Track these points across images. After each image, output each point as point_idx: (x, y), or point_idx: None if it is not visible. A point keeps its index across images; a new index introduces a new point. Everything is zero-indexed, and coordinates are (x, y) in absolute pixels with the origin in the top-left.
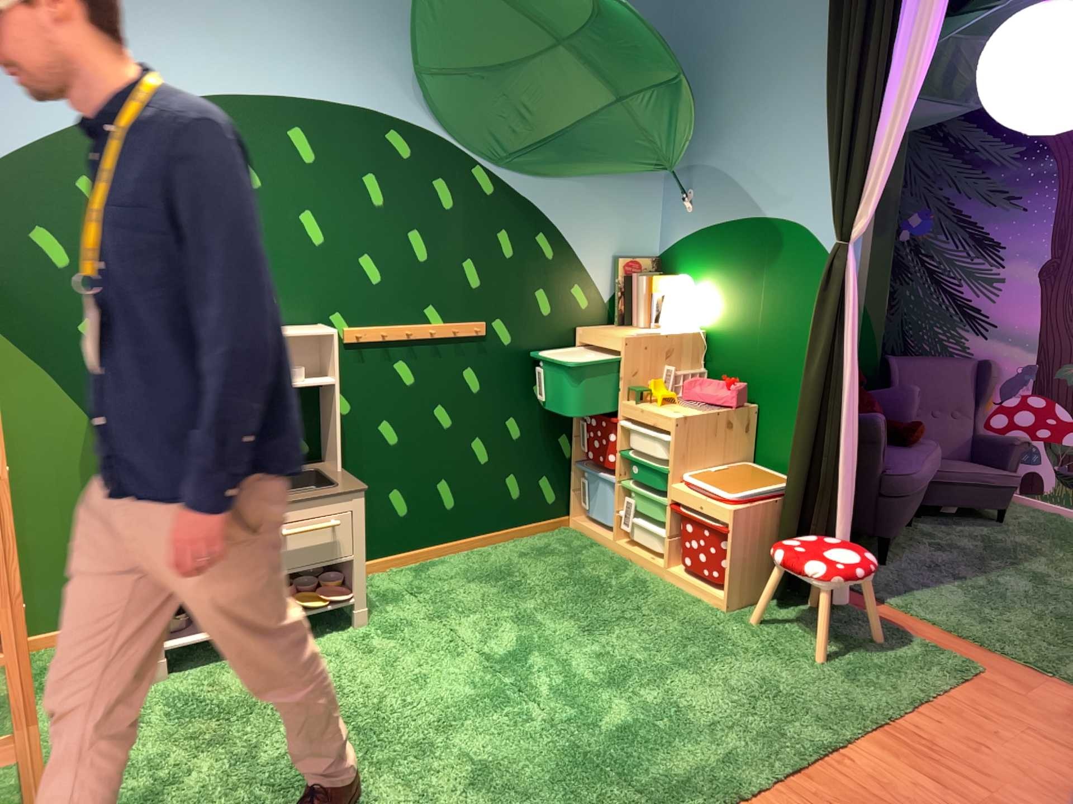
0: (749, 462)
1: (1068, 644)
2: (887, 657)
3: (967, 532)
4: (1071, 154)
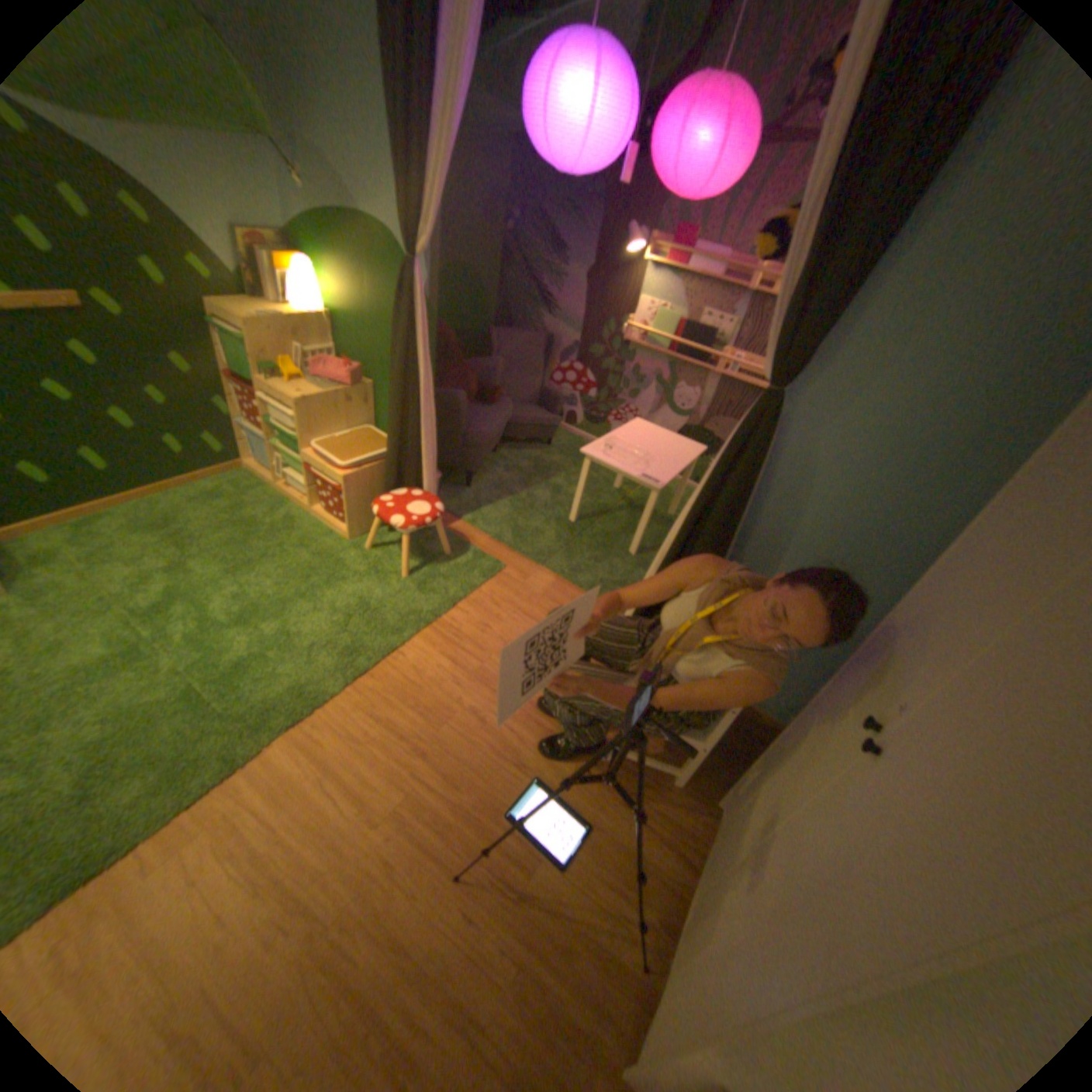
0: (371, 426)
1: (554, 547)
2: (446, 570)
3: (528, 457)
4: (617, 182)
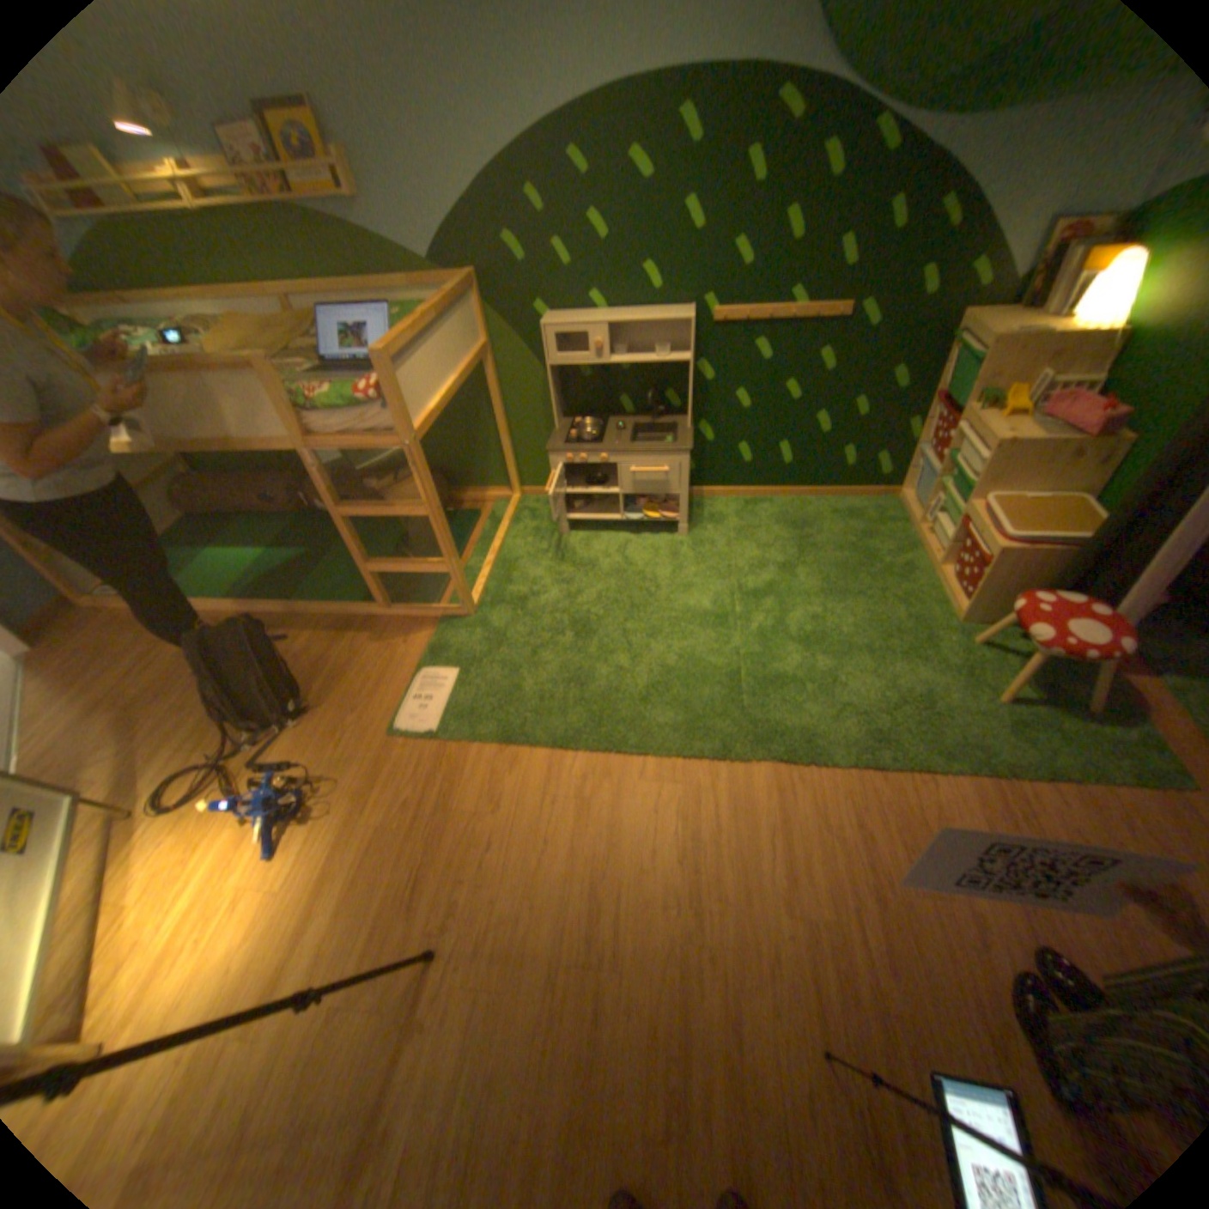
0: (1090, 496)
1: None
2: (1076, 731)
3: None
4: None
